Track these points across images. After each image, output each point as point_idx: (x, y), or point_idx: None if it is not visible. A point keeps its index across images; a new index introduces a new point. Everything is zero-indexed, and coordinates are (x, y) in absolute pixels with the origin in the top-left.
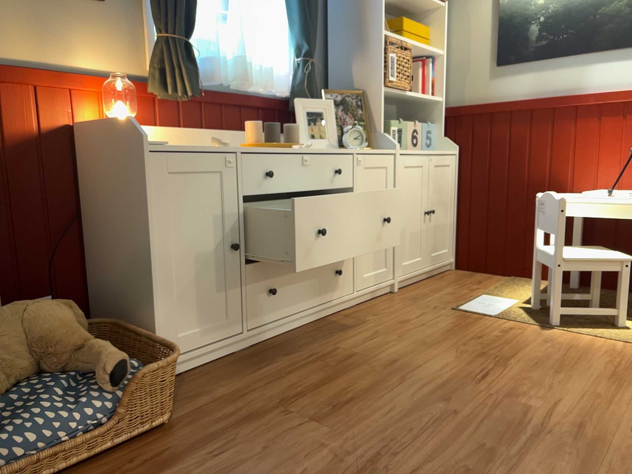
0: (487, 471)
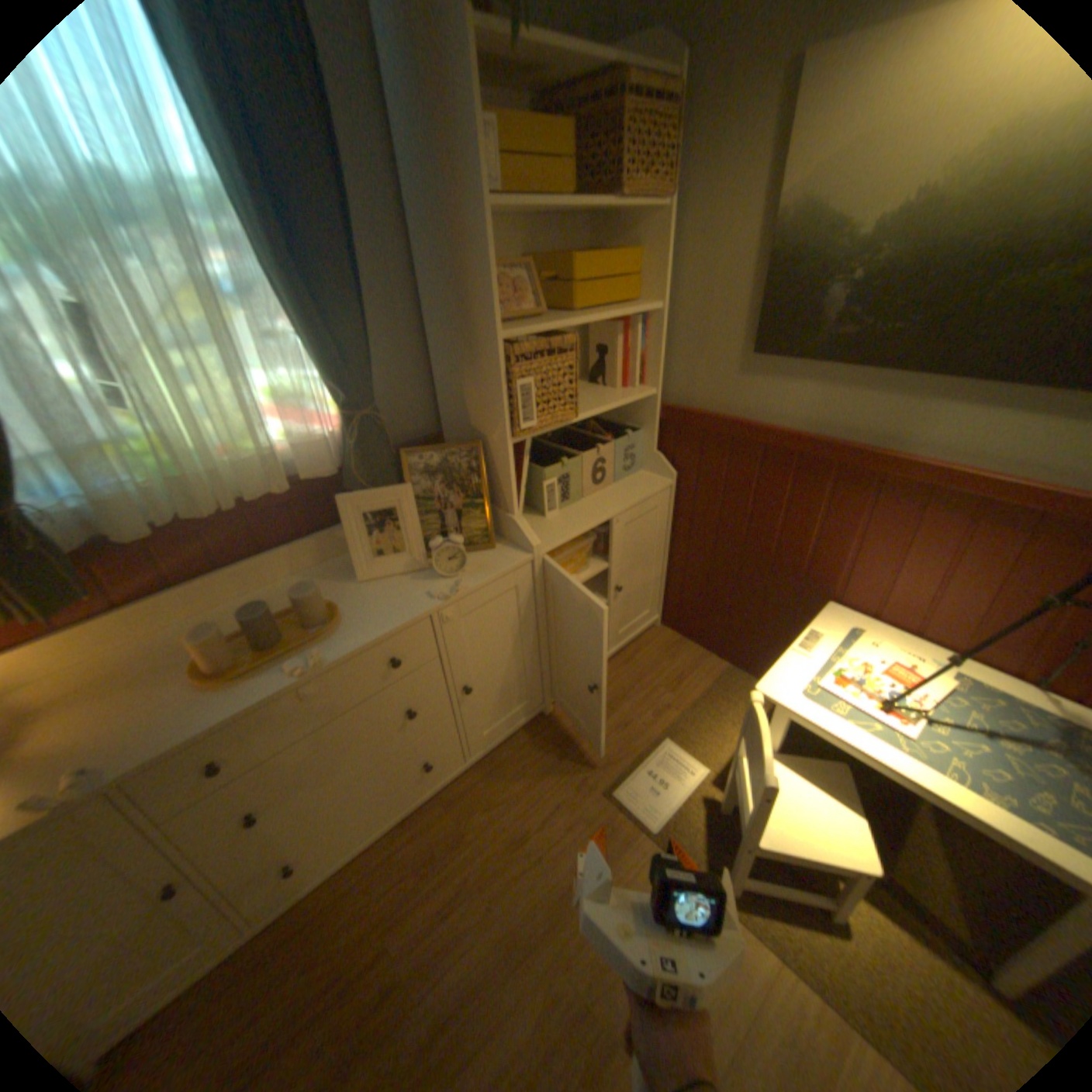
0: None
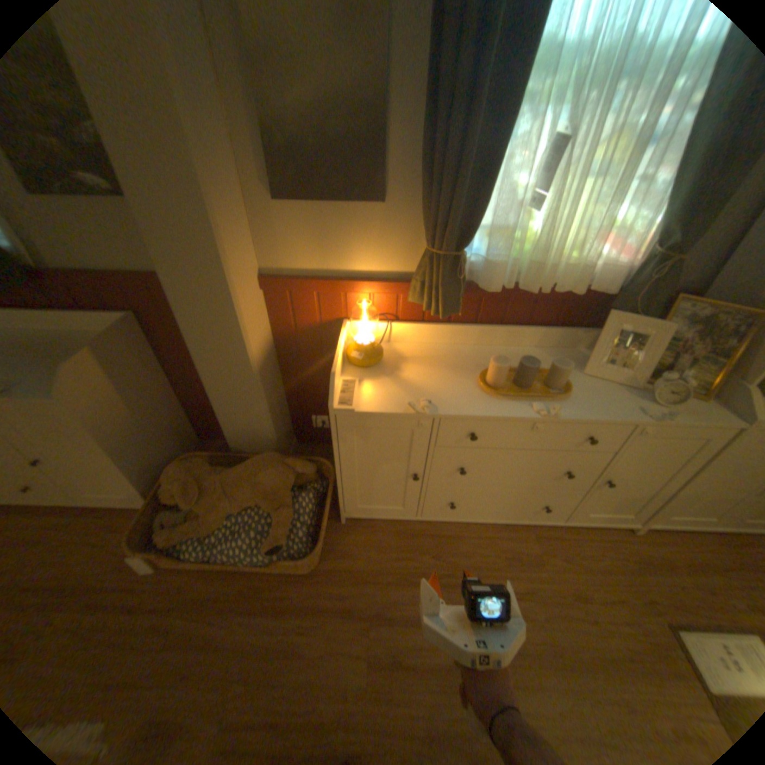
0: None
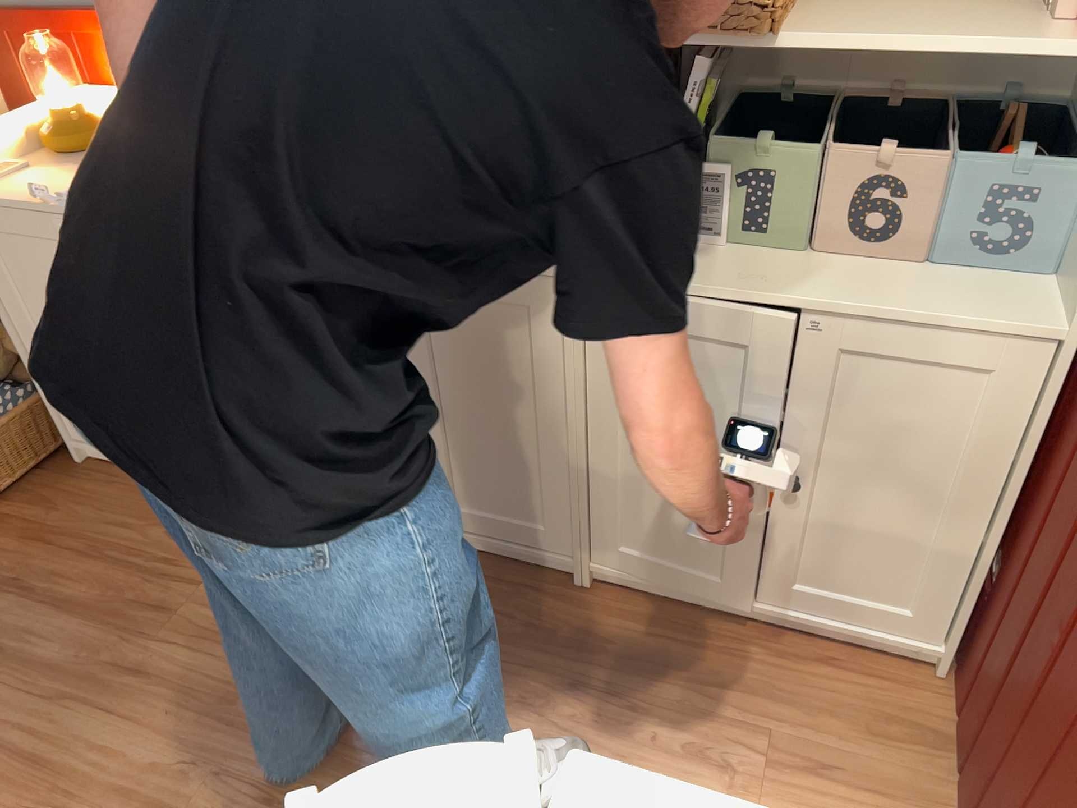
0: None
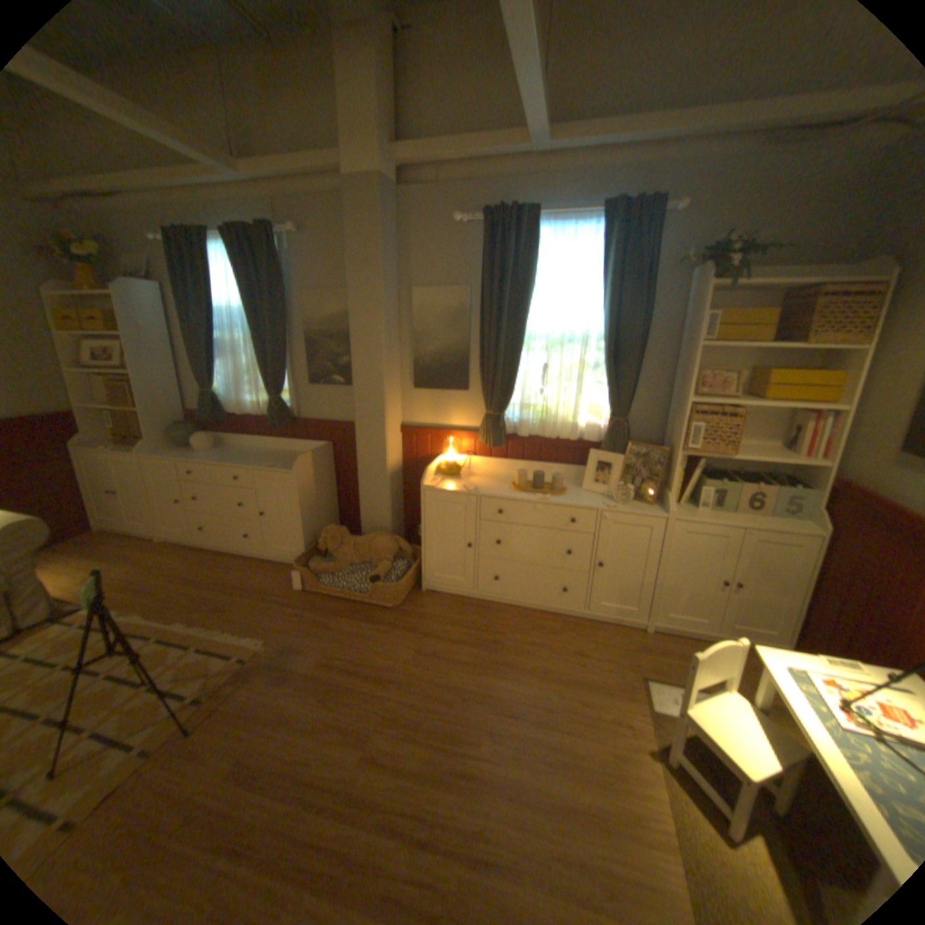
0: (399, 730)
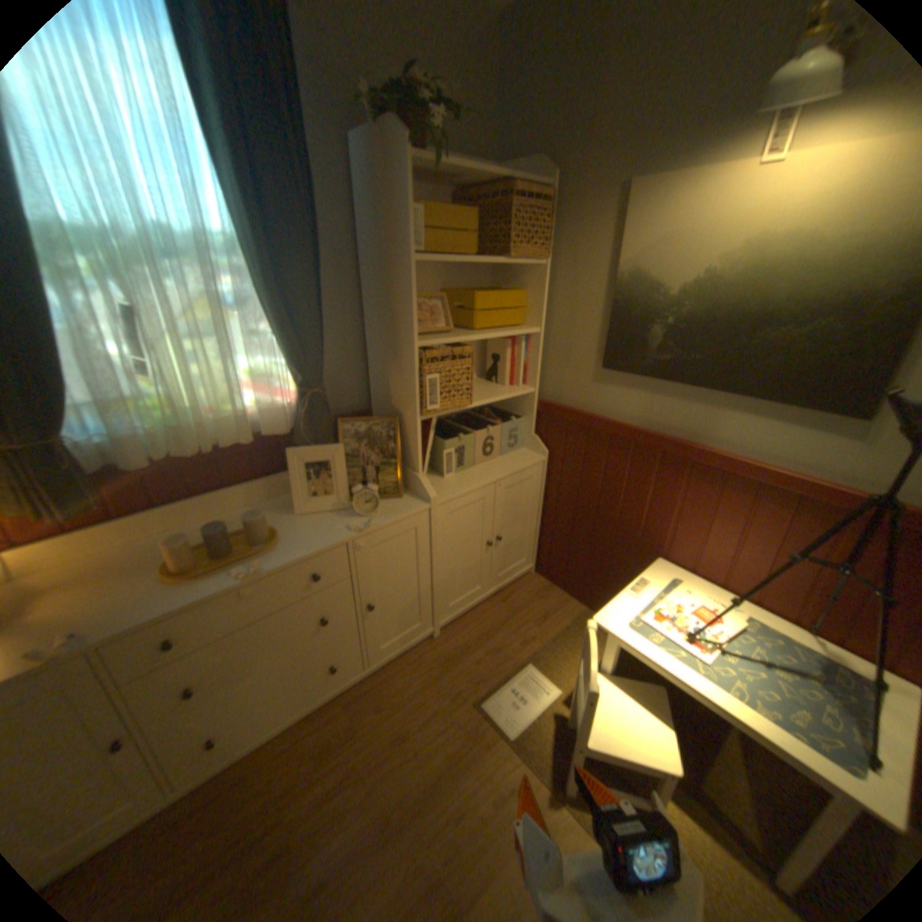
0: None
